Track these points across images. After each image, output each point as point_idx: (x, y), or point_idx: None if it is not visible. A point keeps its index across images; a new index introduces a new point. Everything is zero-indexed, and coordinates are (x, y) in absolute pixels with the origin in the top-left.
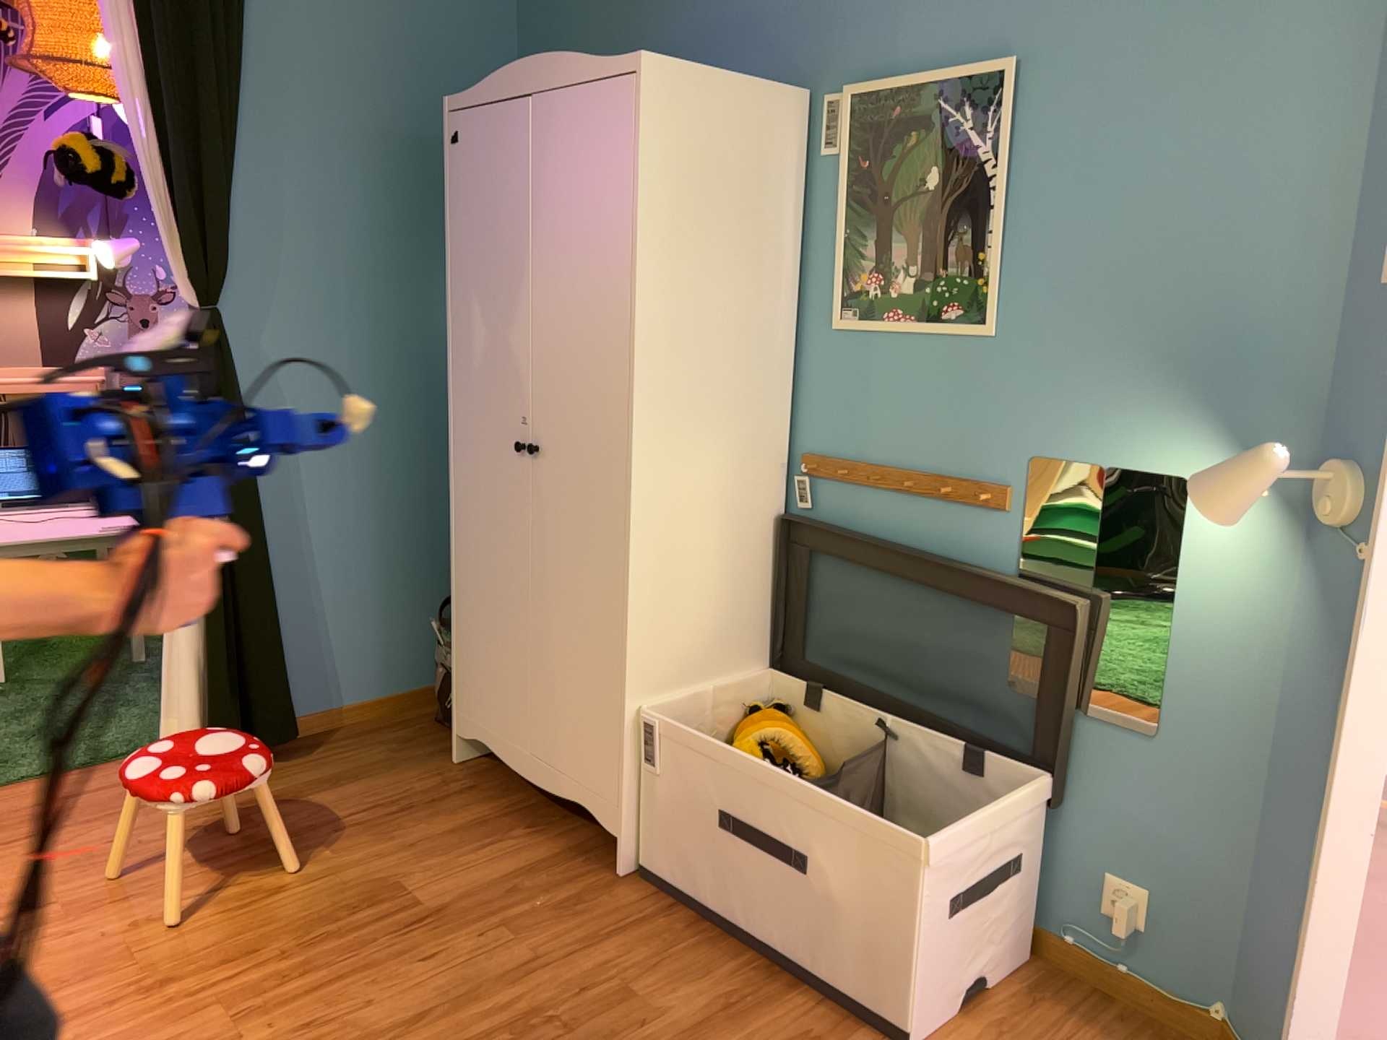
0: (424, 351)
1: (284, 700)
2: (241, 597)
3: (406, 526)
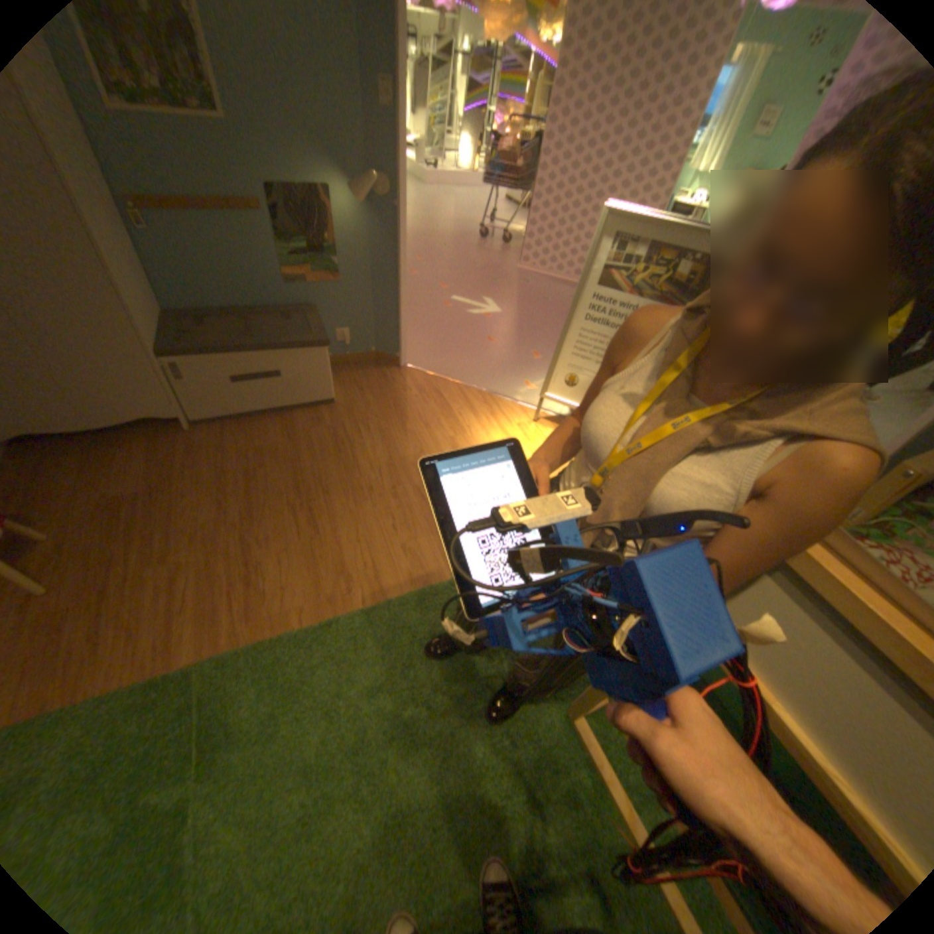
0: None
1: None
2: None
3: None
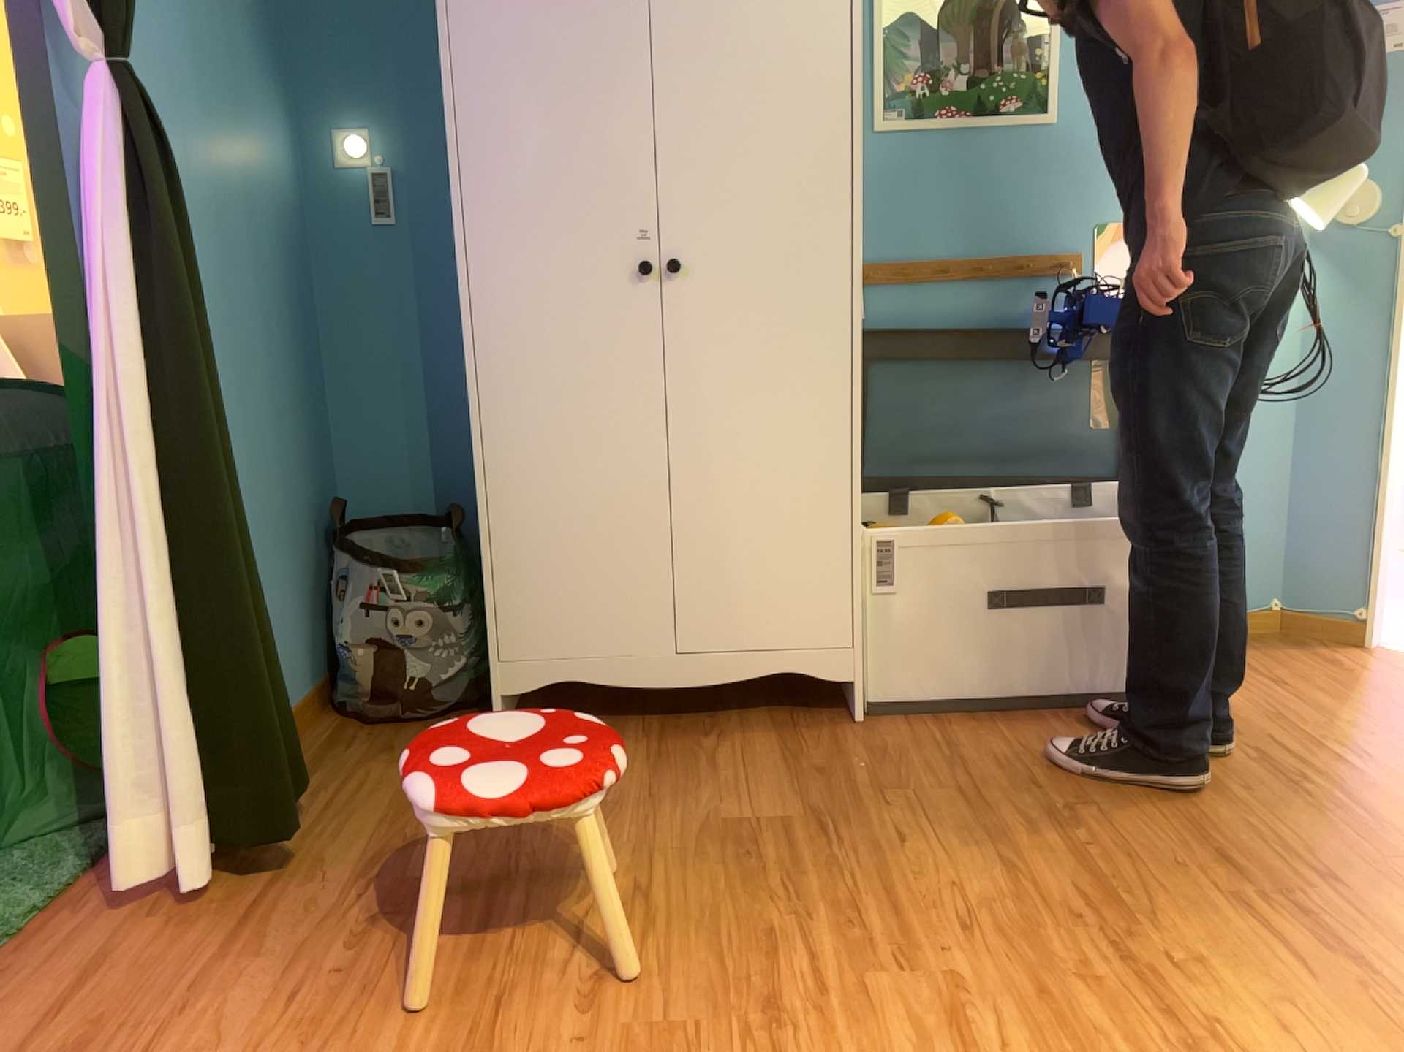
0: (250, 198)
1: (287, 725)
2: (235, 568)
3: (268, 460)
